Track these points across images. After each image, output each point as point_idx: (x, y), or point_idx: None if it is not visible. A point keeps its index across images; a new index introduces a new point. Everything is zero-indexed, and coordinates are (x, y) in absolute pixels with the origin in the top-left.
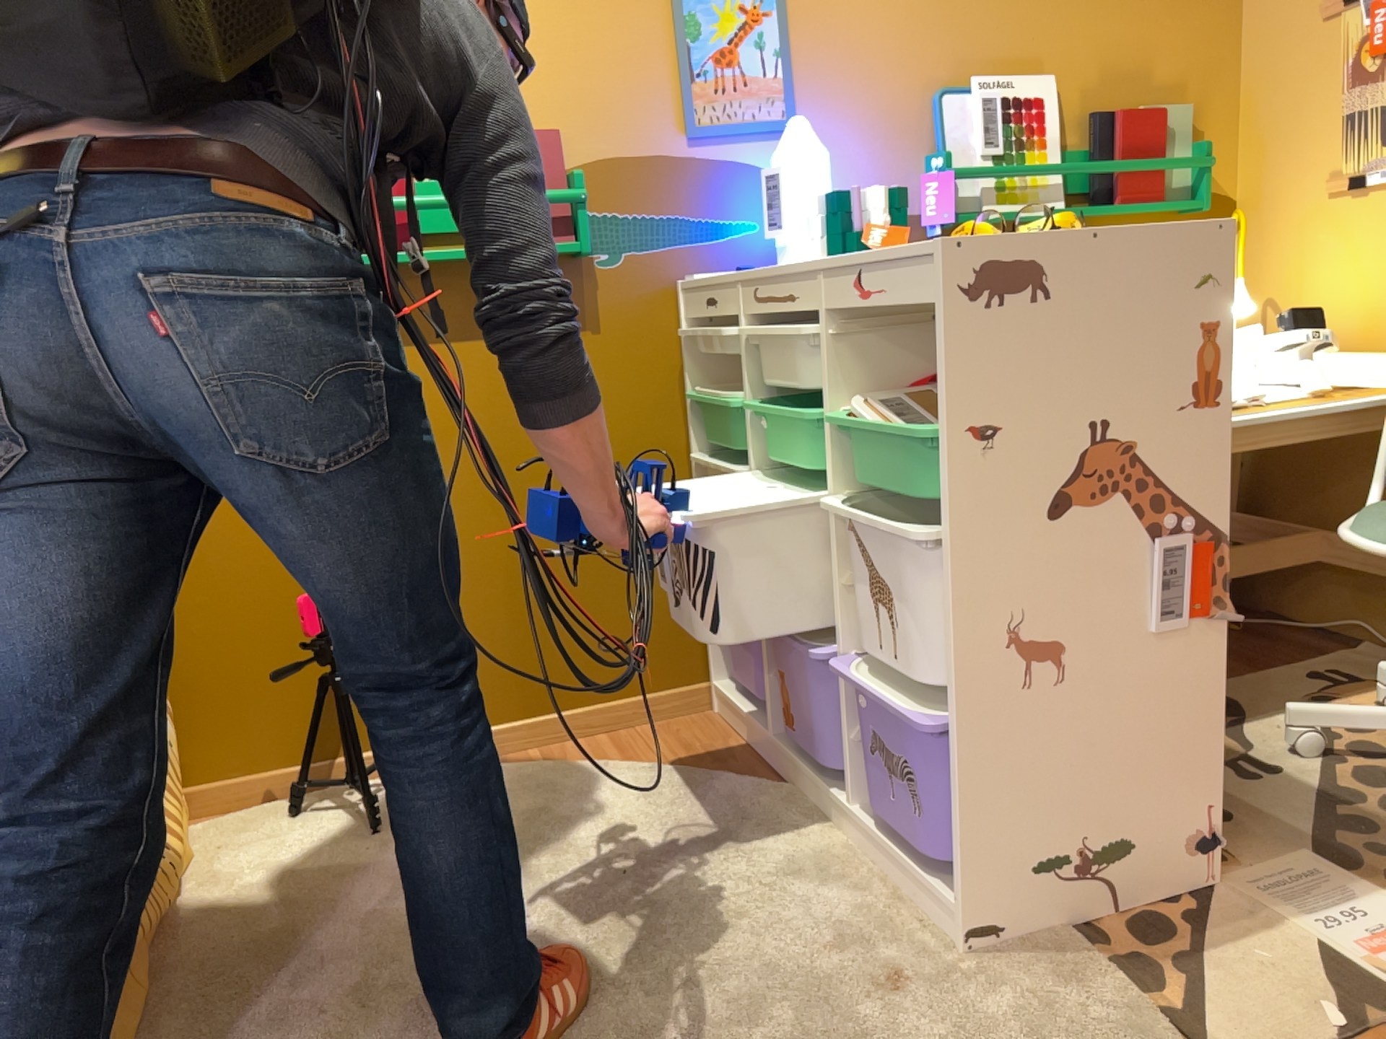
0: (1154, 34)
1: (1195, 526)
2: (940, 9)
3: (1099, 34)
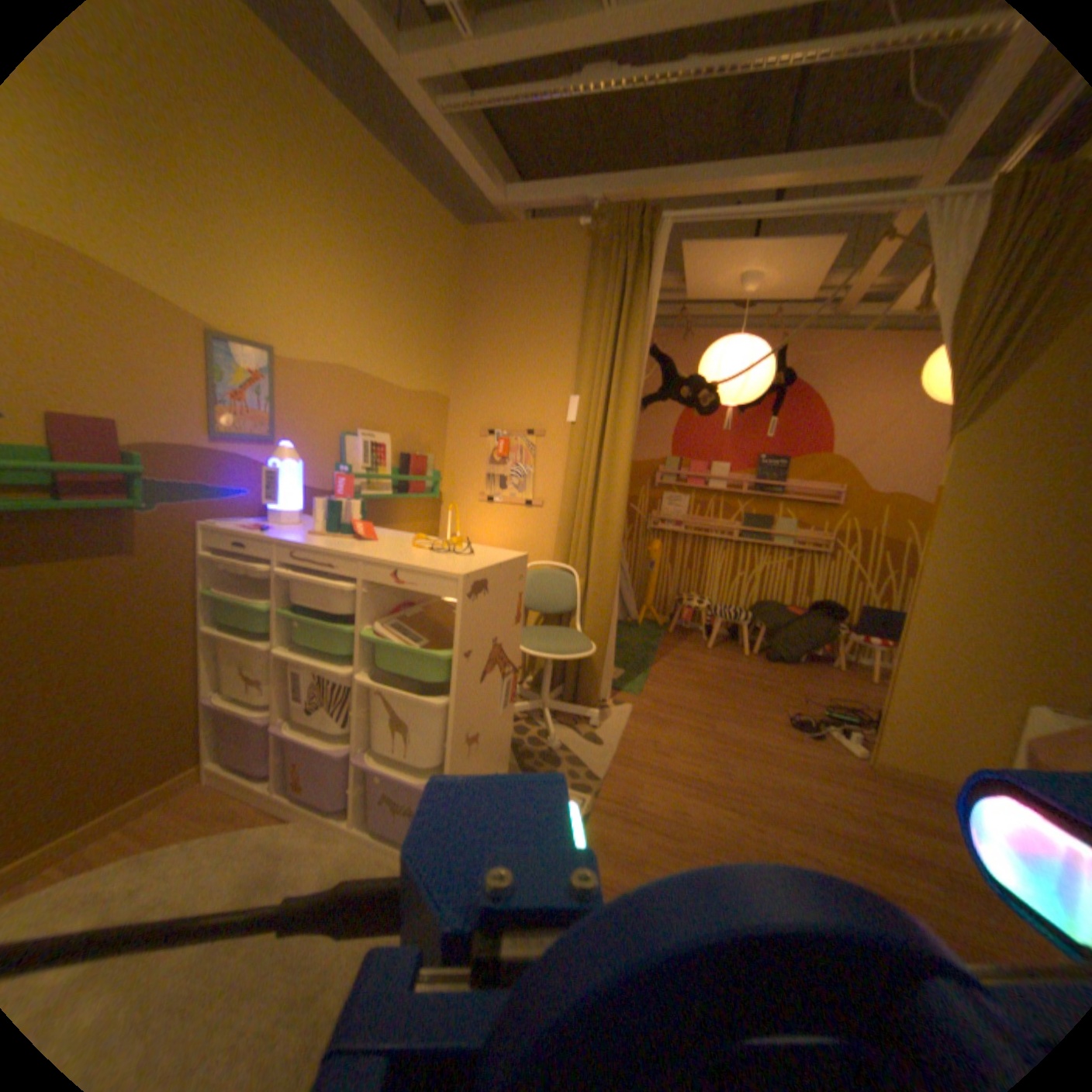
0: (422, 424)
1: (514, 668)
2: (347, 395)
3: (405, 420)
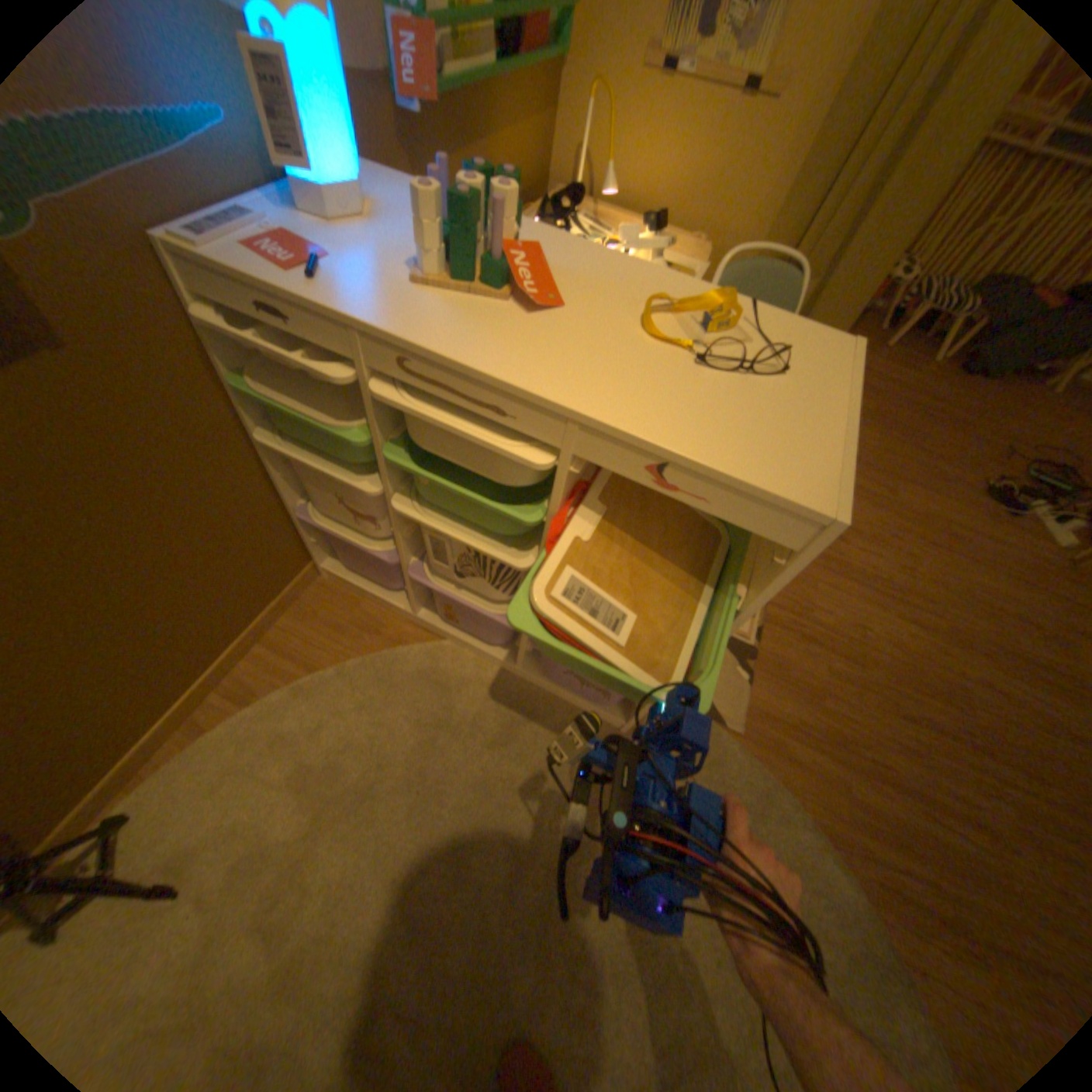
0: None
1: None
2: None
3: None
